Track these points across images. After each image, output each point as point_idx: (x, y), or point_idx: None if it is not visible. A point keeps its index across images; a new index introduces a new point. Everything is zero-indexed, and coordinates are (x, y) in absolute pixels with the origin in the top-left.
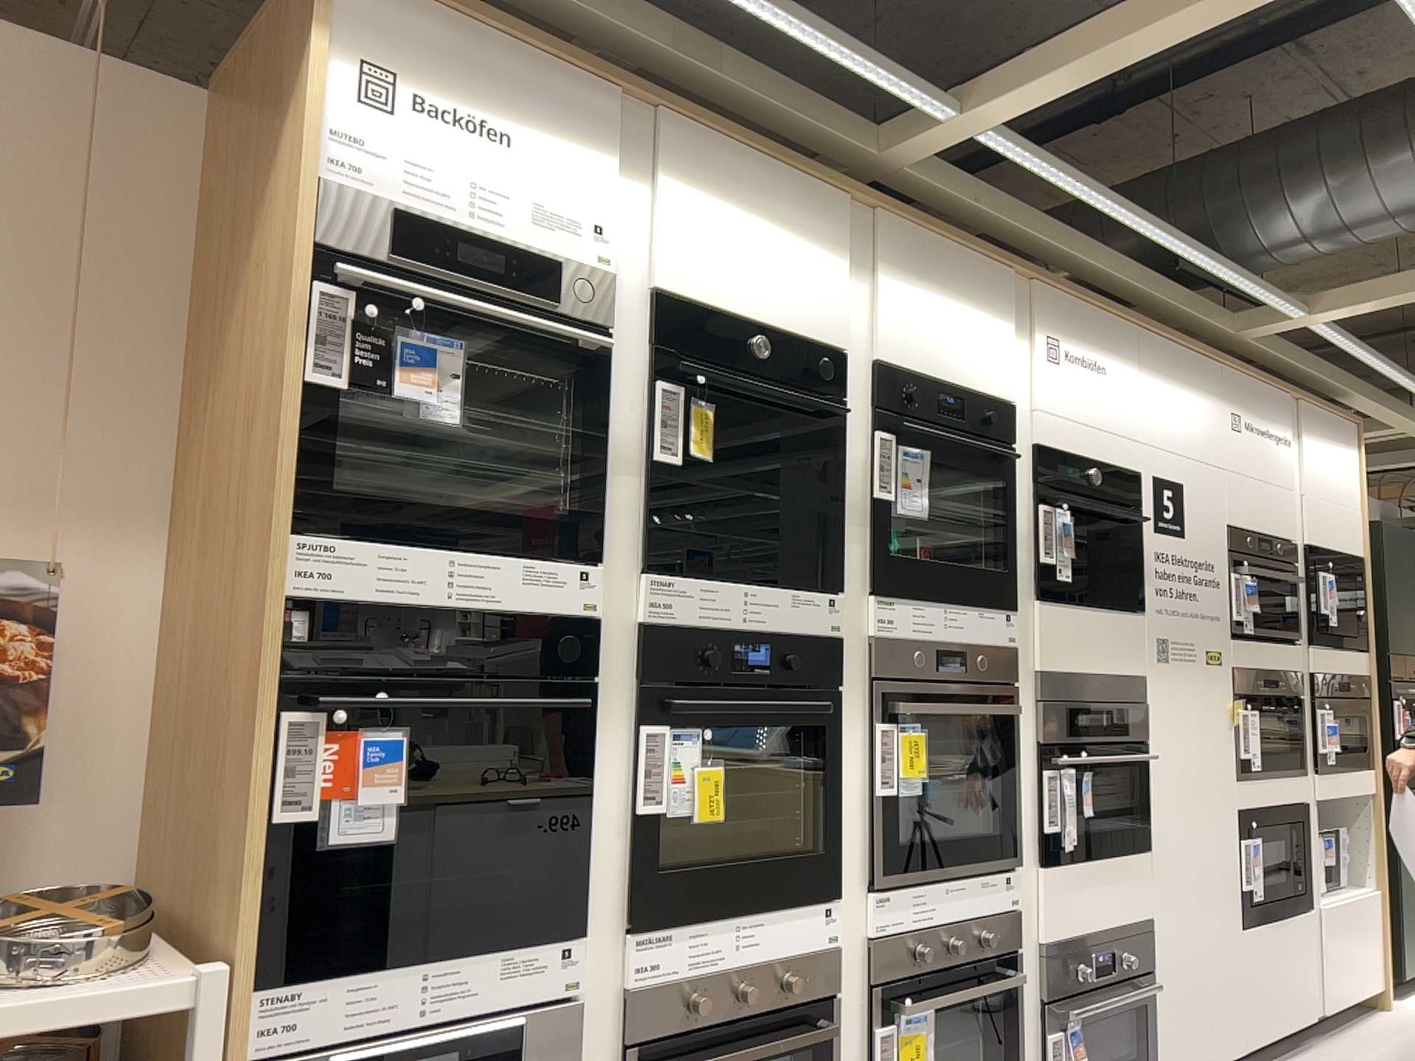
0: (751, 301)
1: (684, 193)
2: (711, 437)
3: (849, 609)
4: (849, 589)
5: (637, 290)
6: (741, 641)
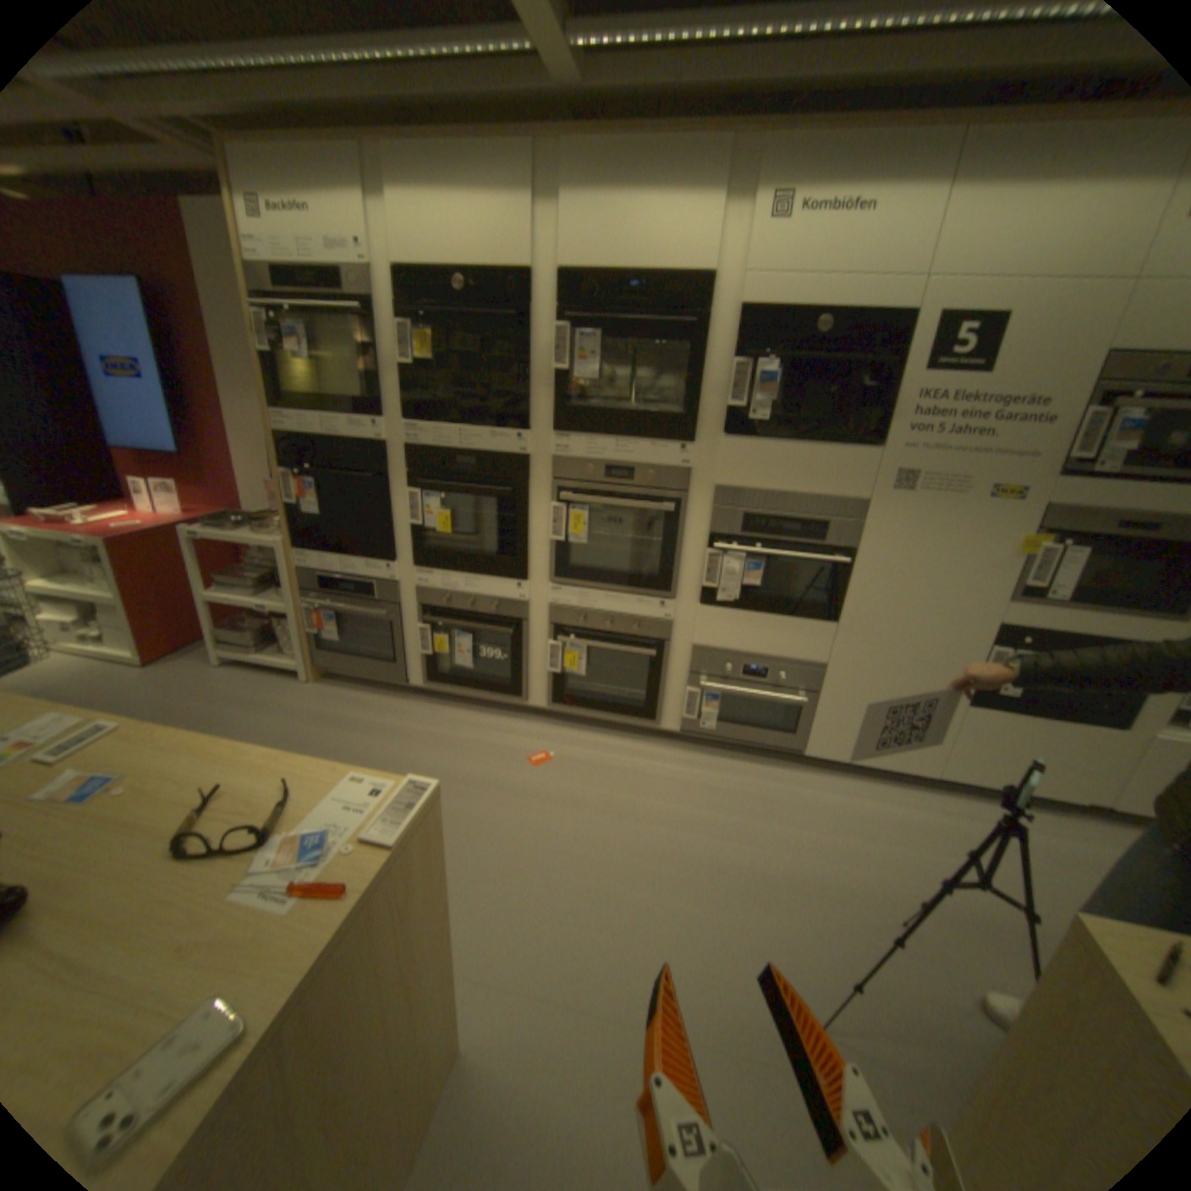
0: (450, 250)
1: (396, 188)
2: (426, 347)
3: (542, 443)
4: (542, 431)
5: (381, 265)
6: (460, 459)
